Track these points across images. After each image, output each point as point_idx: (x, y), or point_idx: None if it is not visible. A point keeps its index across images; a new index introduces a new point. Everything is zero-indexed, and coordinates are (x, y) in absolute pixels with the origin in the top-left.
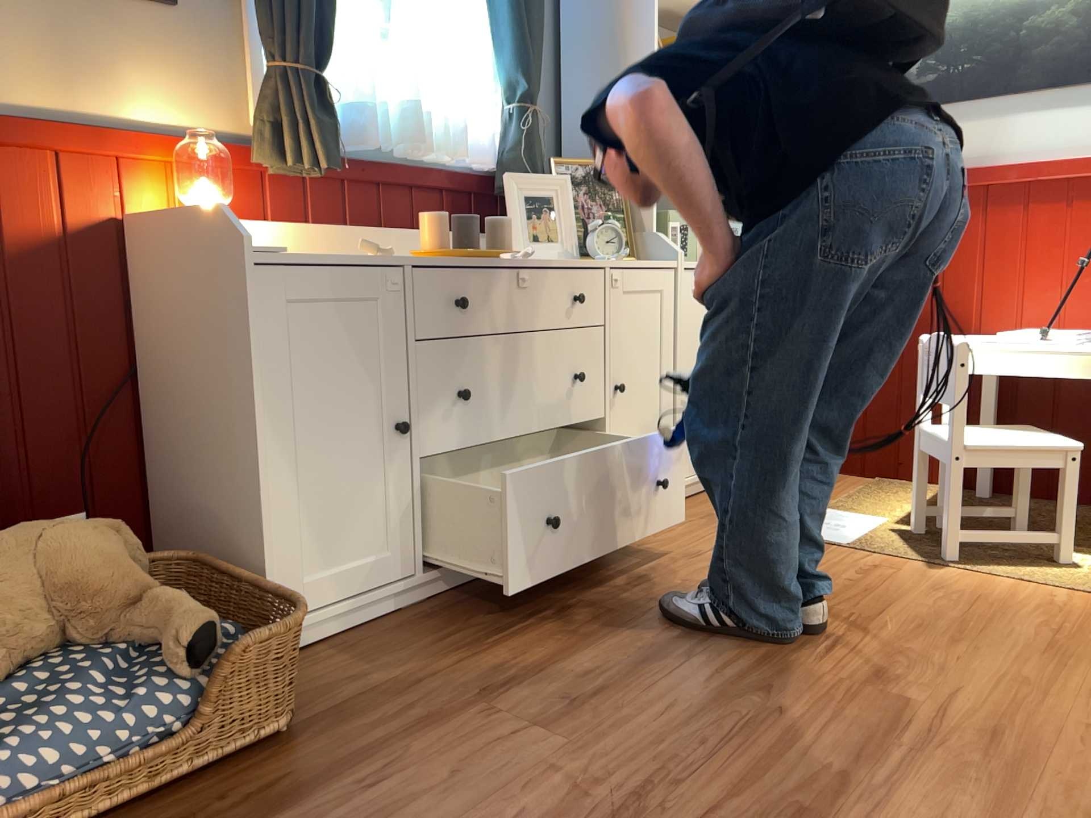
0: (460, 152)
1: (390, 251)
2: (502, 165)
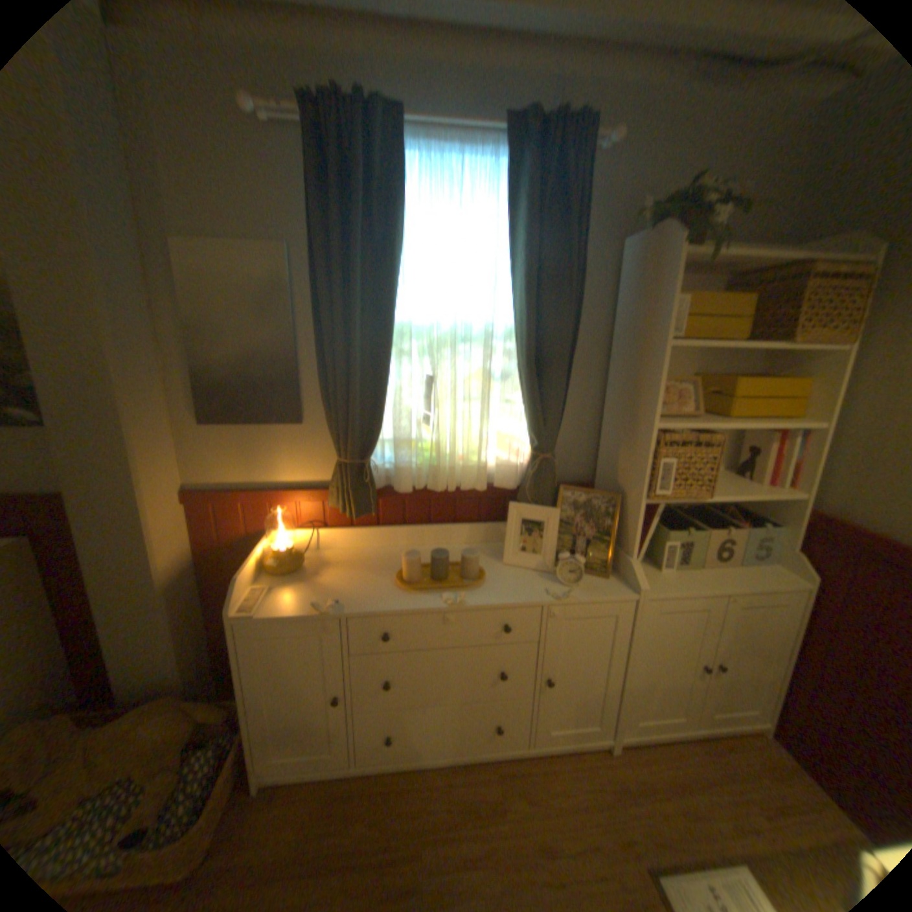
0: (478, 486)
1: (336, 606)
2: (522, 485)
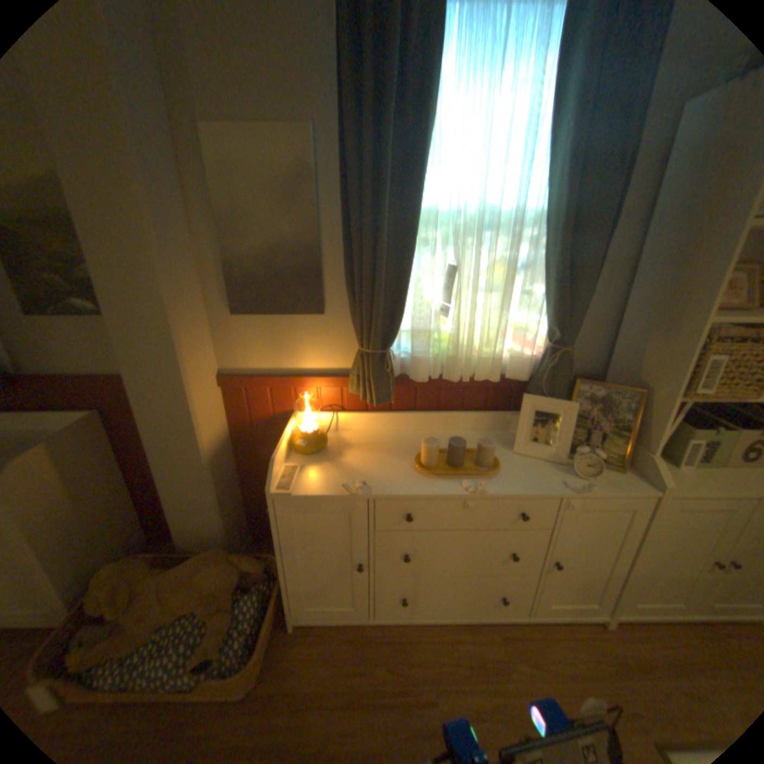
0: (492, 378)
1: (365, 487)
2: (535, 378)
